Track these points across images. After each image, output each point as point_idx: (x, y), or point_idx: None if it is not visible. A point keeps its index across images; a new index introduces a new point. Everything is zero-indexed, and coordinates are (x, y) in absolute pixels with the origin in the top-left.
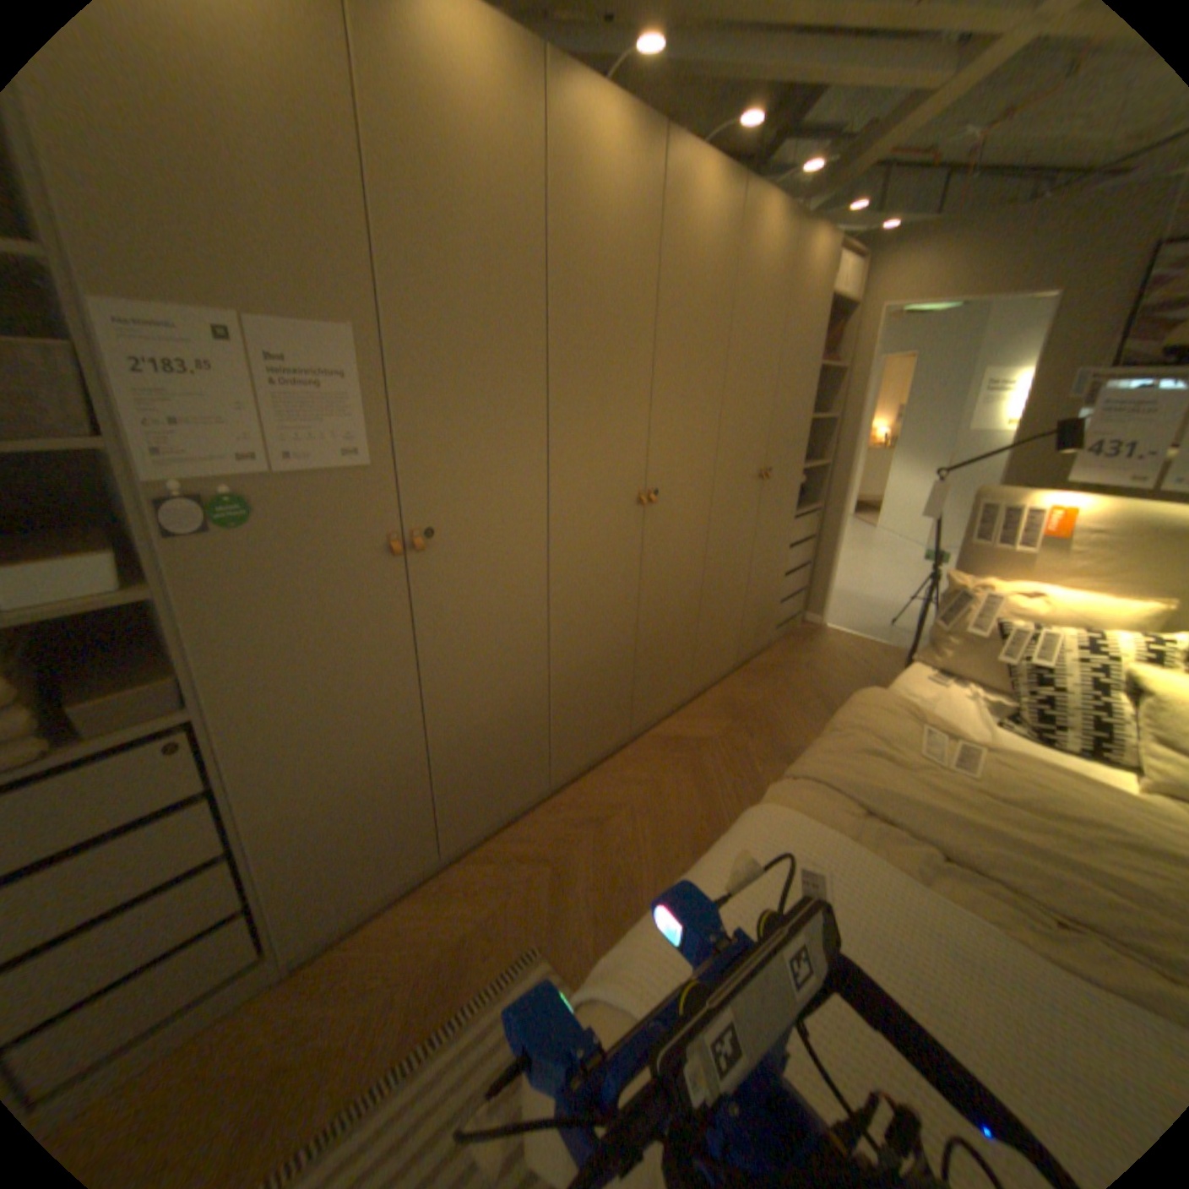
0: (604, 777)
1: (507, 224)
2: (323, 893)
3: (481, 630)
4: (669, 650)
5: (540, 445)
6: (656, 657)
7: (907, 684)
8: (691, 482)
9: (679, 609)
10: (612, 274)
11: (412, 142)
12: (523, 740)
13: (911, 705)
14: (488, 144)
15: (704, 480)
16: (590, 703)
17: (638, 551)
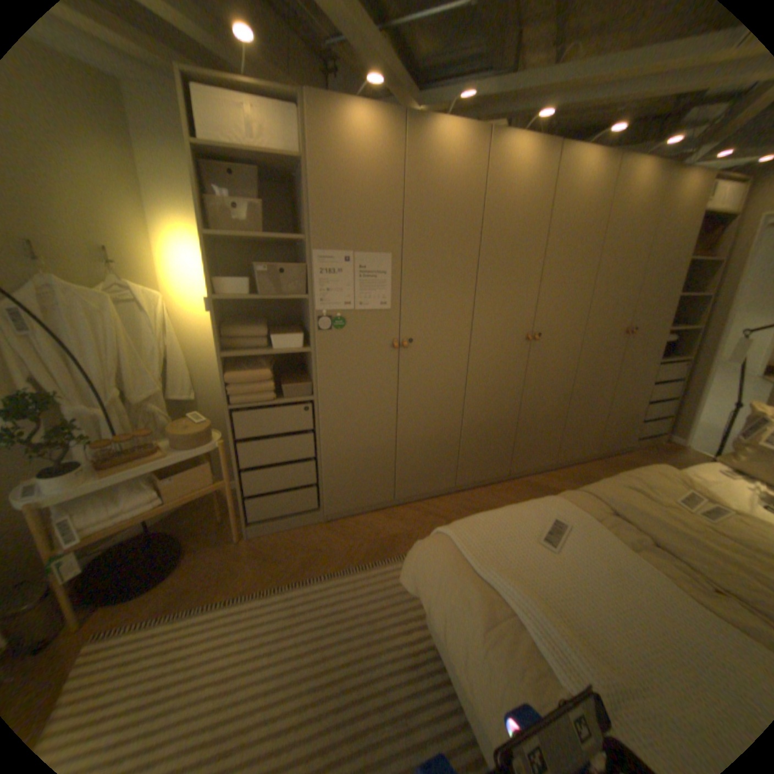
0: (488, 493)
1: (464, 205)
2: (344, 492)
3: (428, 391)
4: (542, 431)
5: (469, 305)
6: (533, 433)
7: (699, 472)
8: (566, 331)
9: (552, 407)
10: (520, 220)
11: (424, 180)
12: (443, 455)
13: (693, 482)
14: (458, 173)
15: (577, 331)
16: (484, 447)
17: (525, 367)
